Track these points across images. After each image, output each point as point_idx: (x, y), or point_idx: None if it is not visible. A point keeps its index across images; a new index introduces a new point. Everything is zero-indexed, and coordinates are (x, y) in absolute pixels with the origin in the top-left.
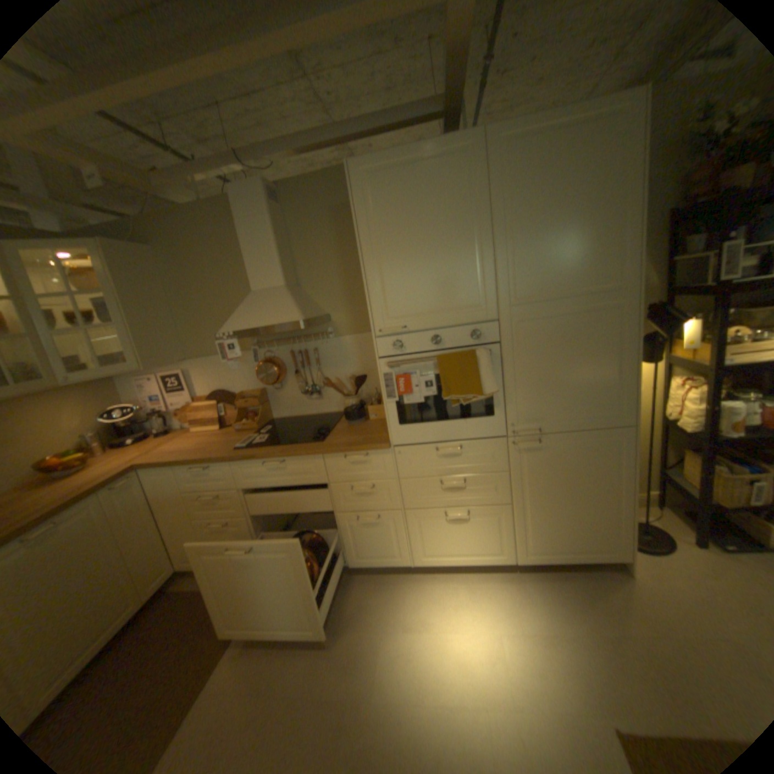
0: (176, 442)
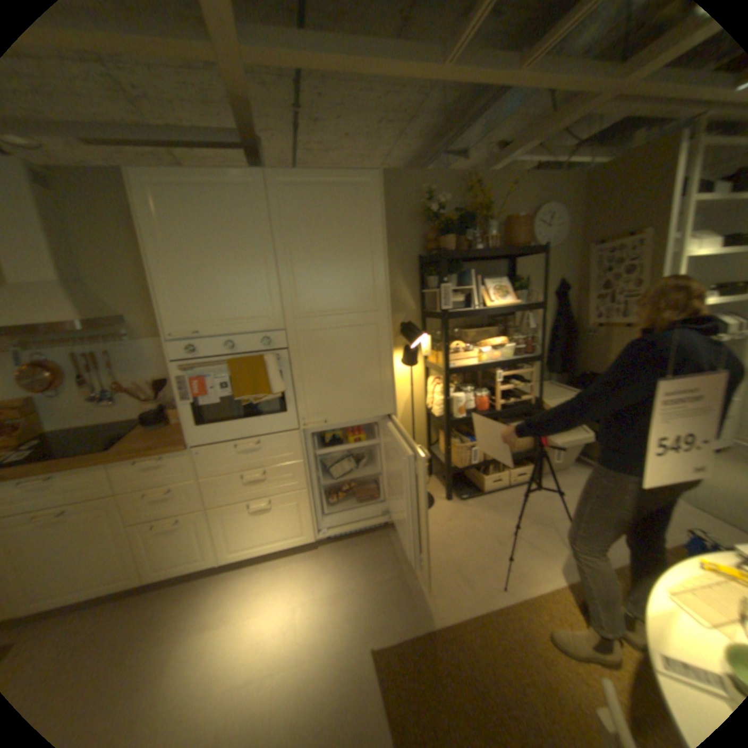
0: None
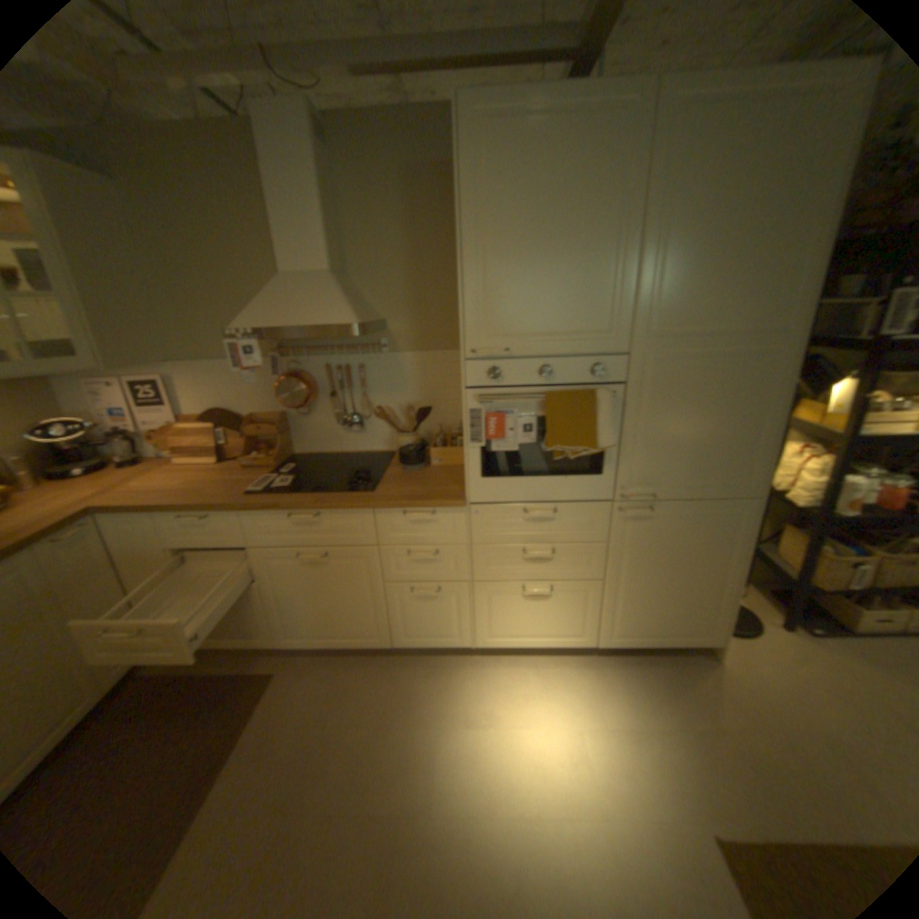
0: (156, 476)
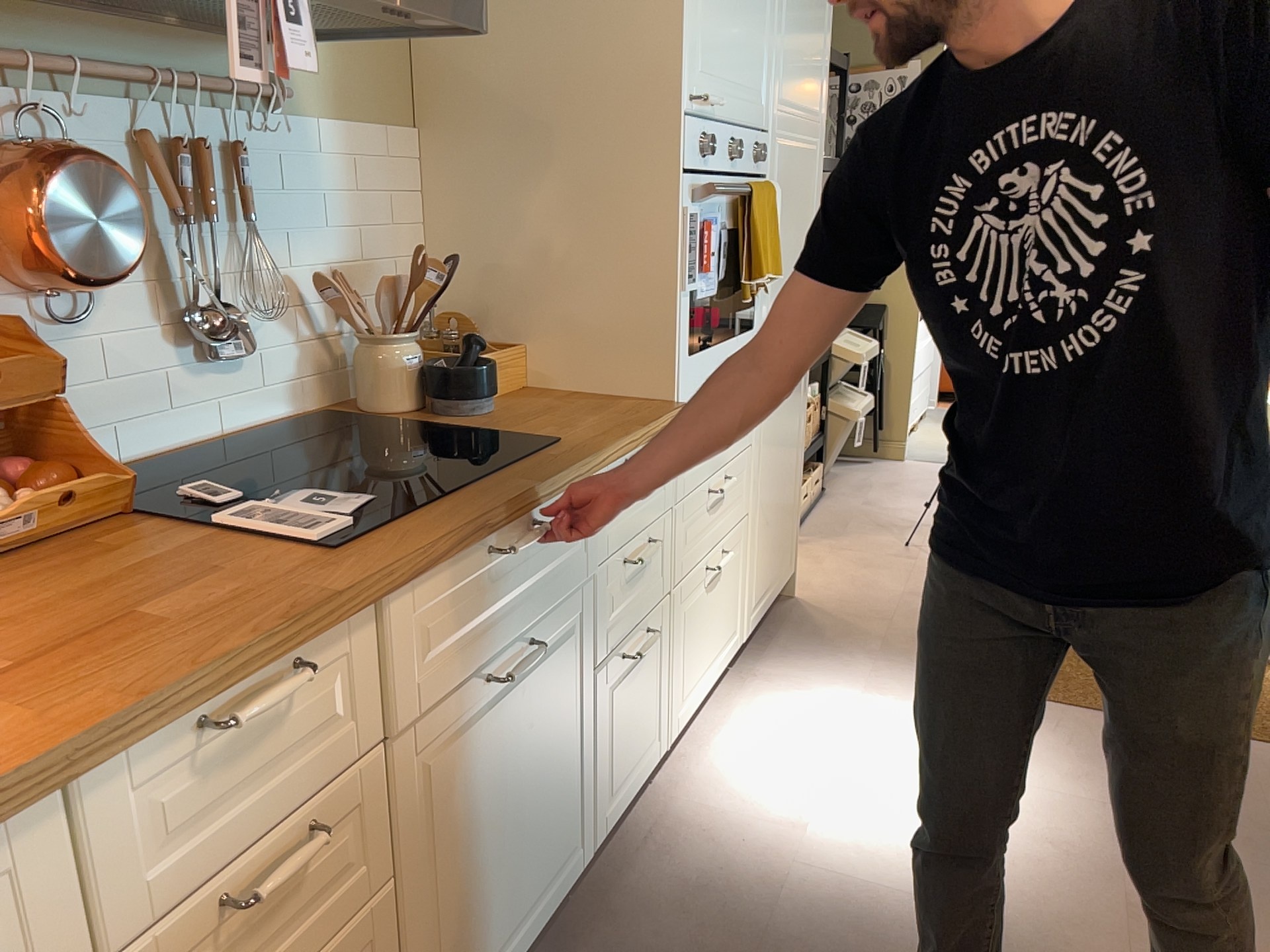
0: None
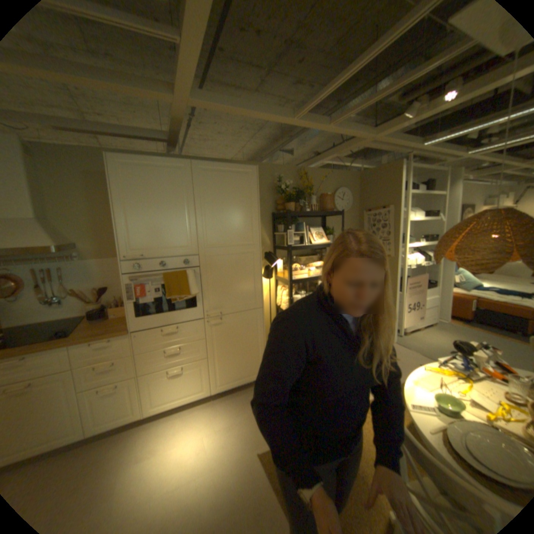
0: None
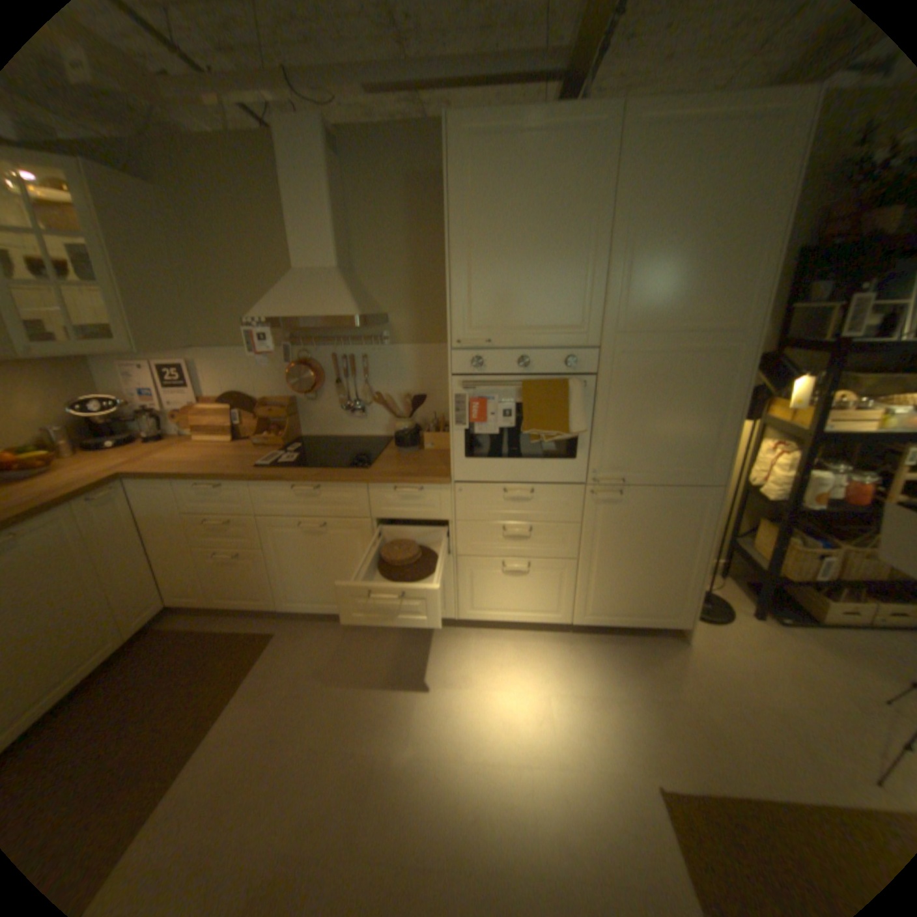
0: (176, 450)
